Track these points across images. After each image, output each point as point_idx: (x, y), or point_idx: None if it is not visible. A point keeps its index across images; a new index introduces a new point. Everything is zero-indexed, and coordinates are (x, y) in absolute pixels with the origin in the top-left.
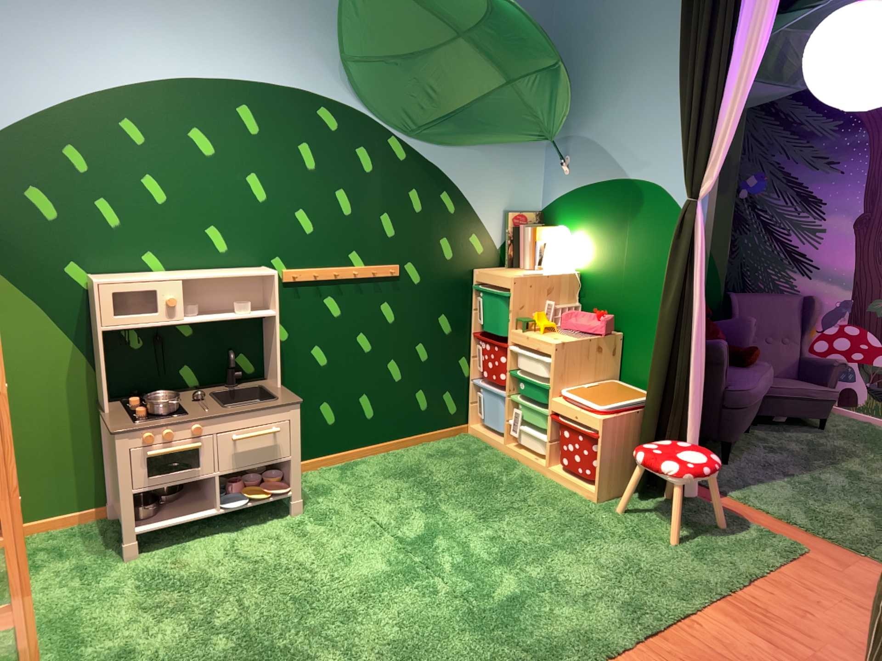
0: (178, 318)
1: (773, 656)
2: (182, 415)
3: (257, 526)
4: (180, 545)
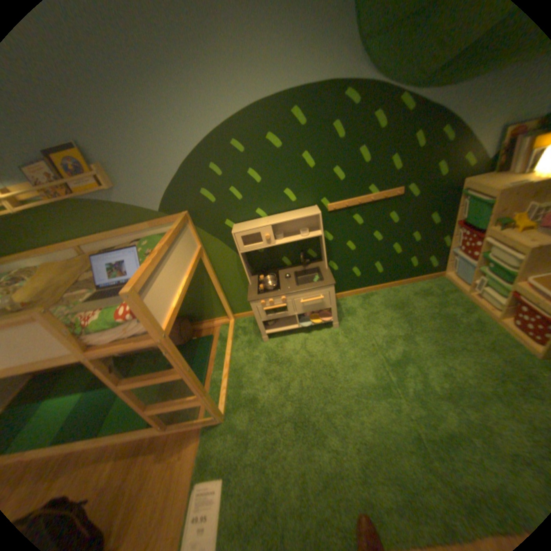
0: (272, 244)
1: None
2: (277, 289)
3: (317, 332)
4: (285, 337)
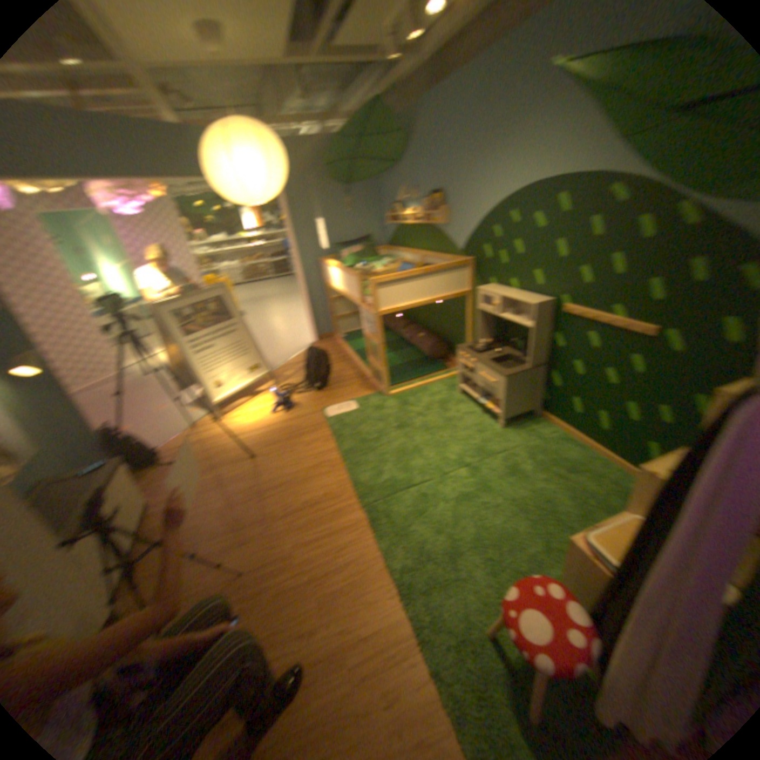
0: (498, 313)
1: (354, 632)
2: (479, 354)
3: (489, 418)
4: (471, 402)
